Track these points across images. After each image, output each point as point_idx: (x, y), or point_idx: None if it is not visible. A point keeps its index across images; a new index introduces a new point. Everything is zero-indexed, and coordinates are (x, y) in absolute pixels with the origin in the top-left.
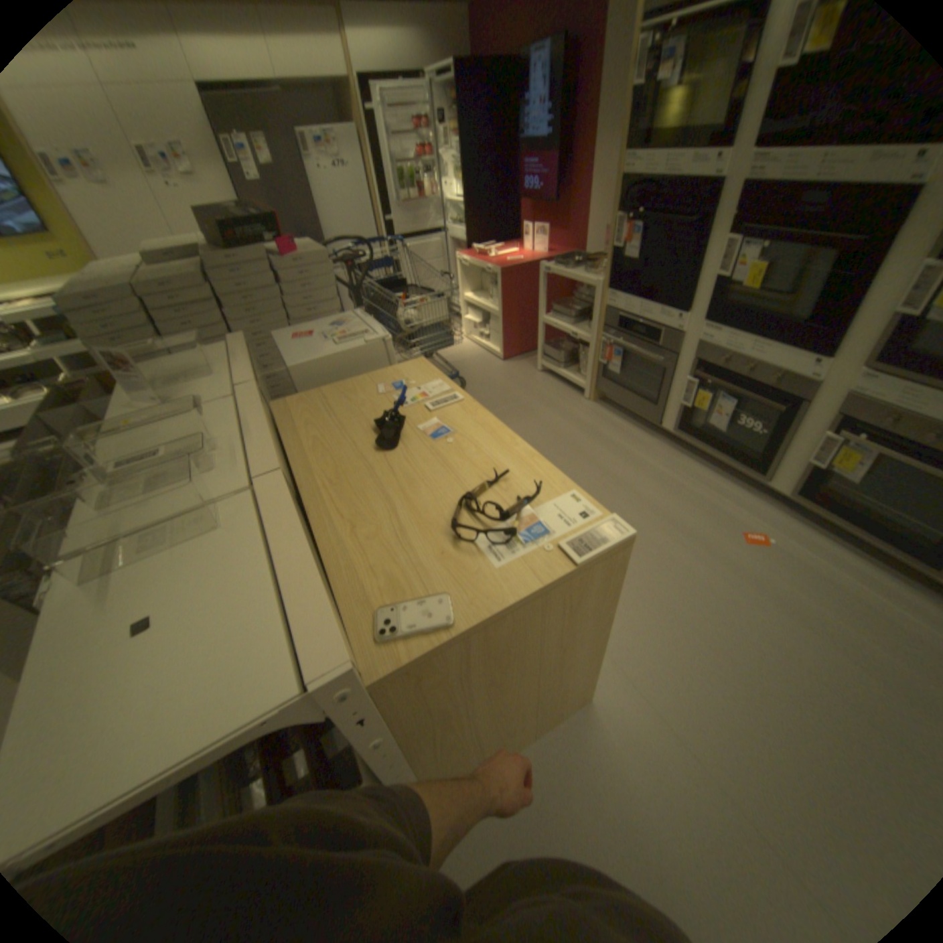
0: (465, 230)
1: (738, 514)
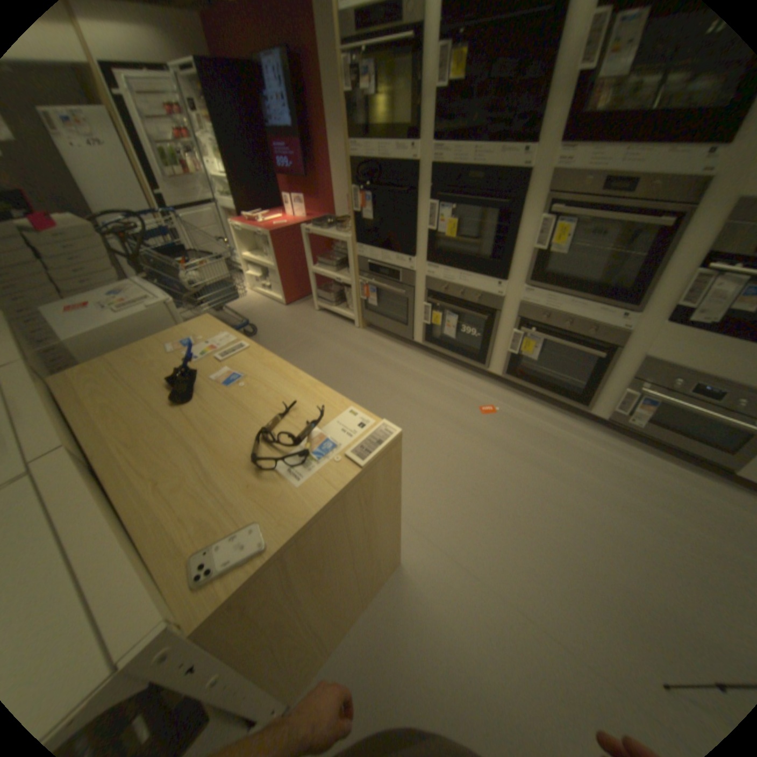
0: (233, 199)
1: (473, 394)
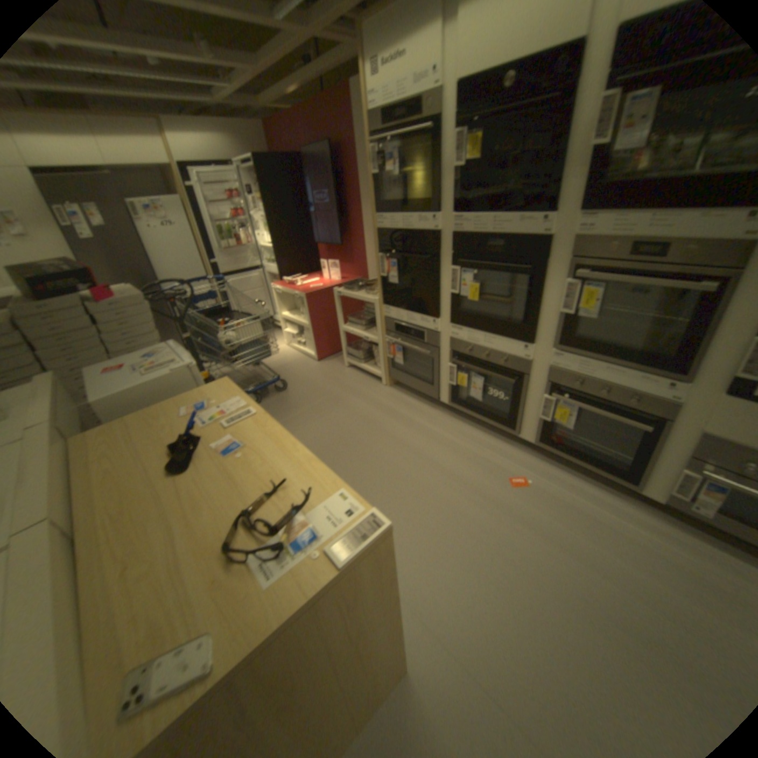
0: (276, 267)
1: (503, 463)
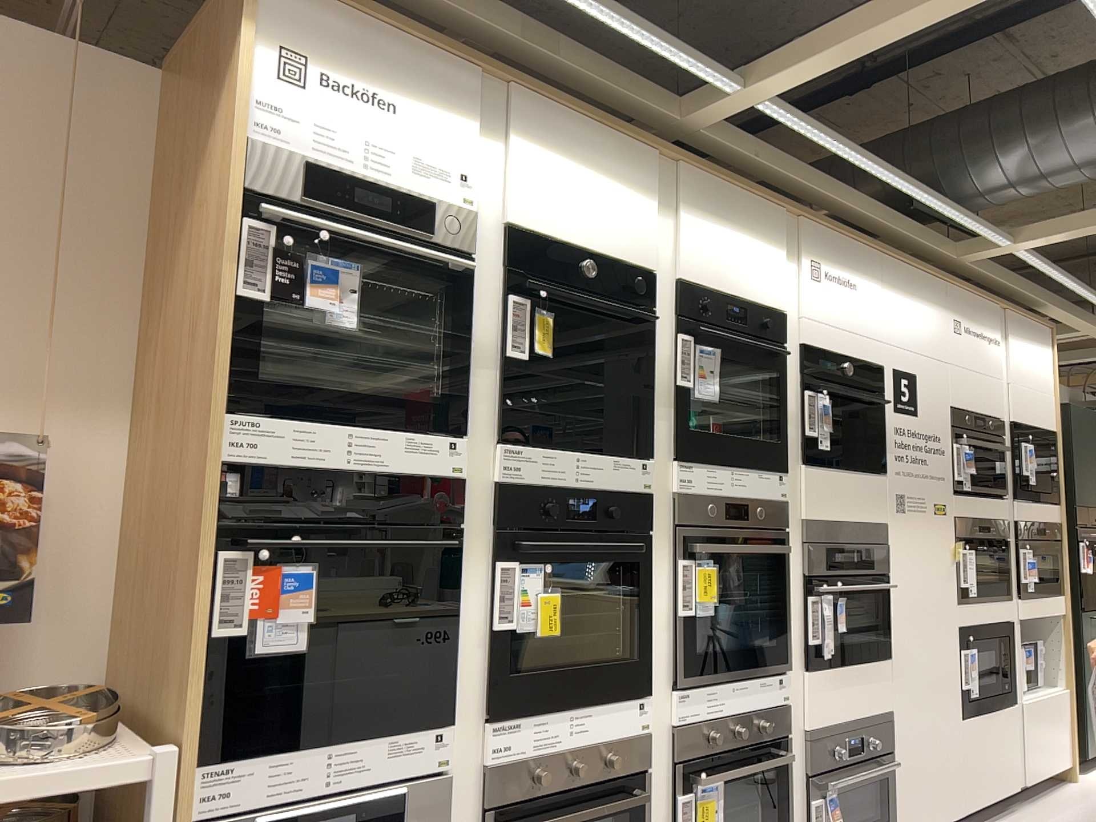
0: None
1: None
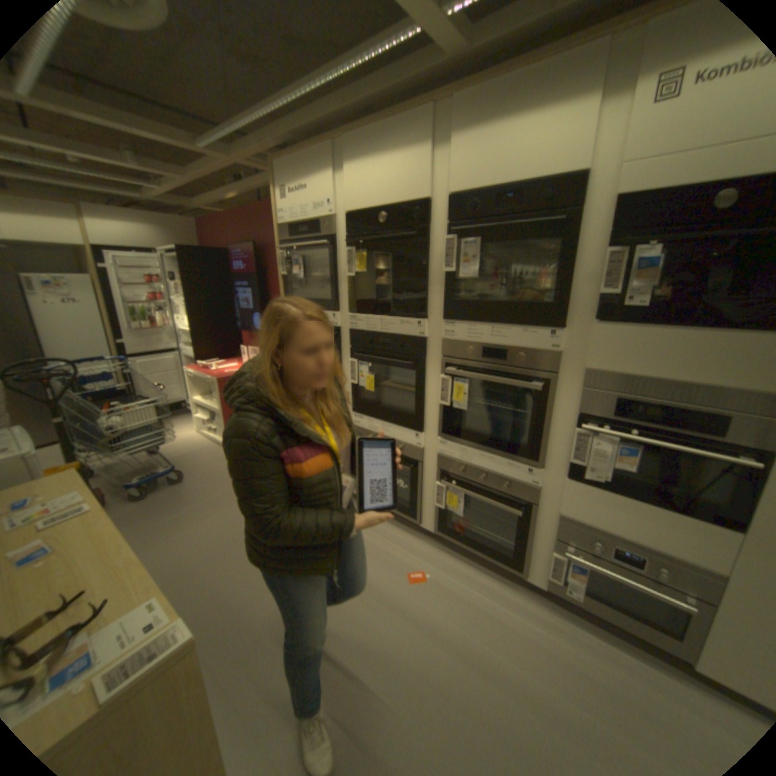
0: (194, 350)
1: (404, 557)
